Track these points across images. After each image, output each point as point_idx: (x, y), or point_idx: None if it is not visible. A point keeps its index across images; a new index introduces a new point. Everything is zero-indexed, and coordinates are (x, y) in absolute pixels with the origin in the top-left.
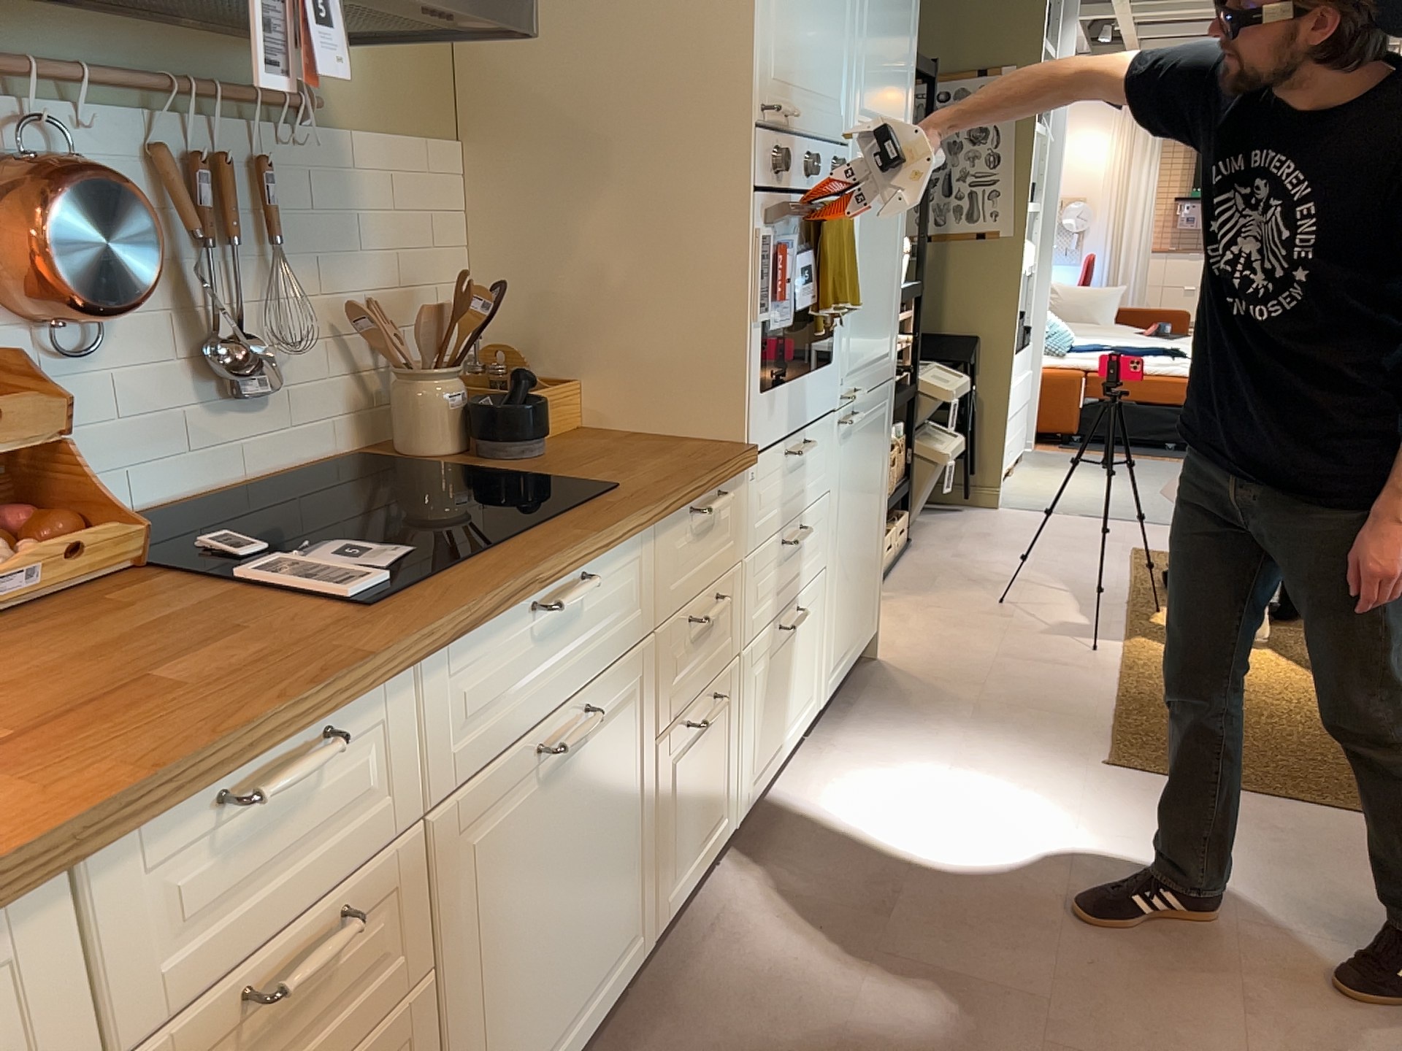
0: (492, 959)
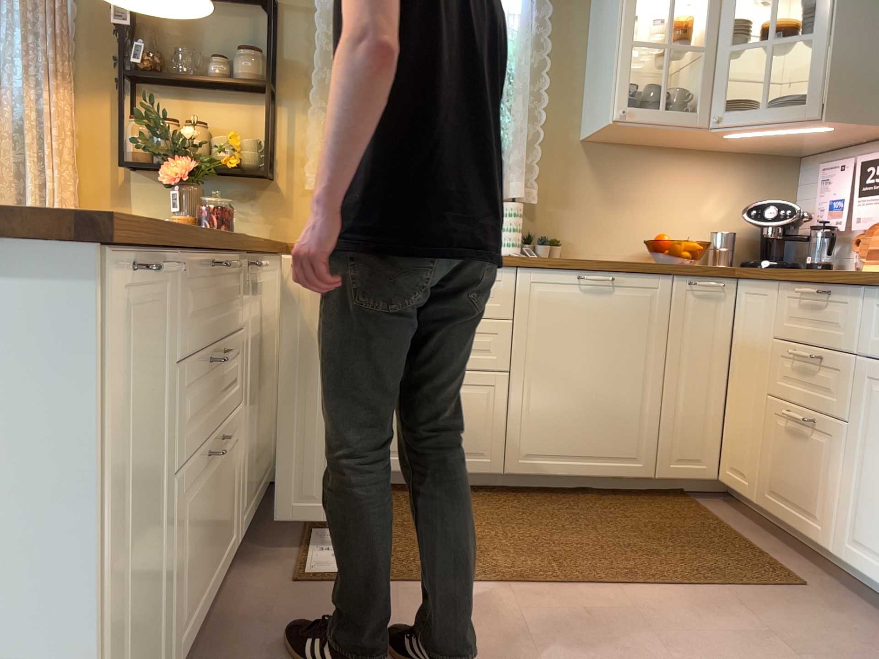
0: (876, 461)
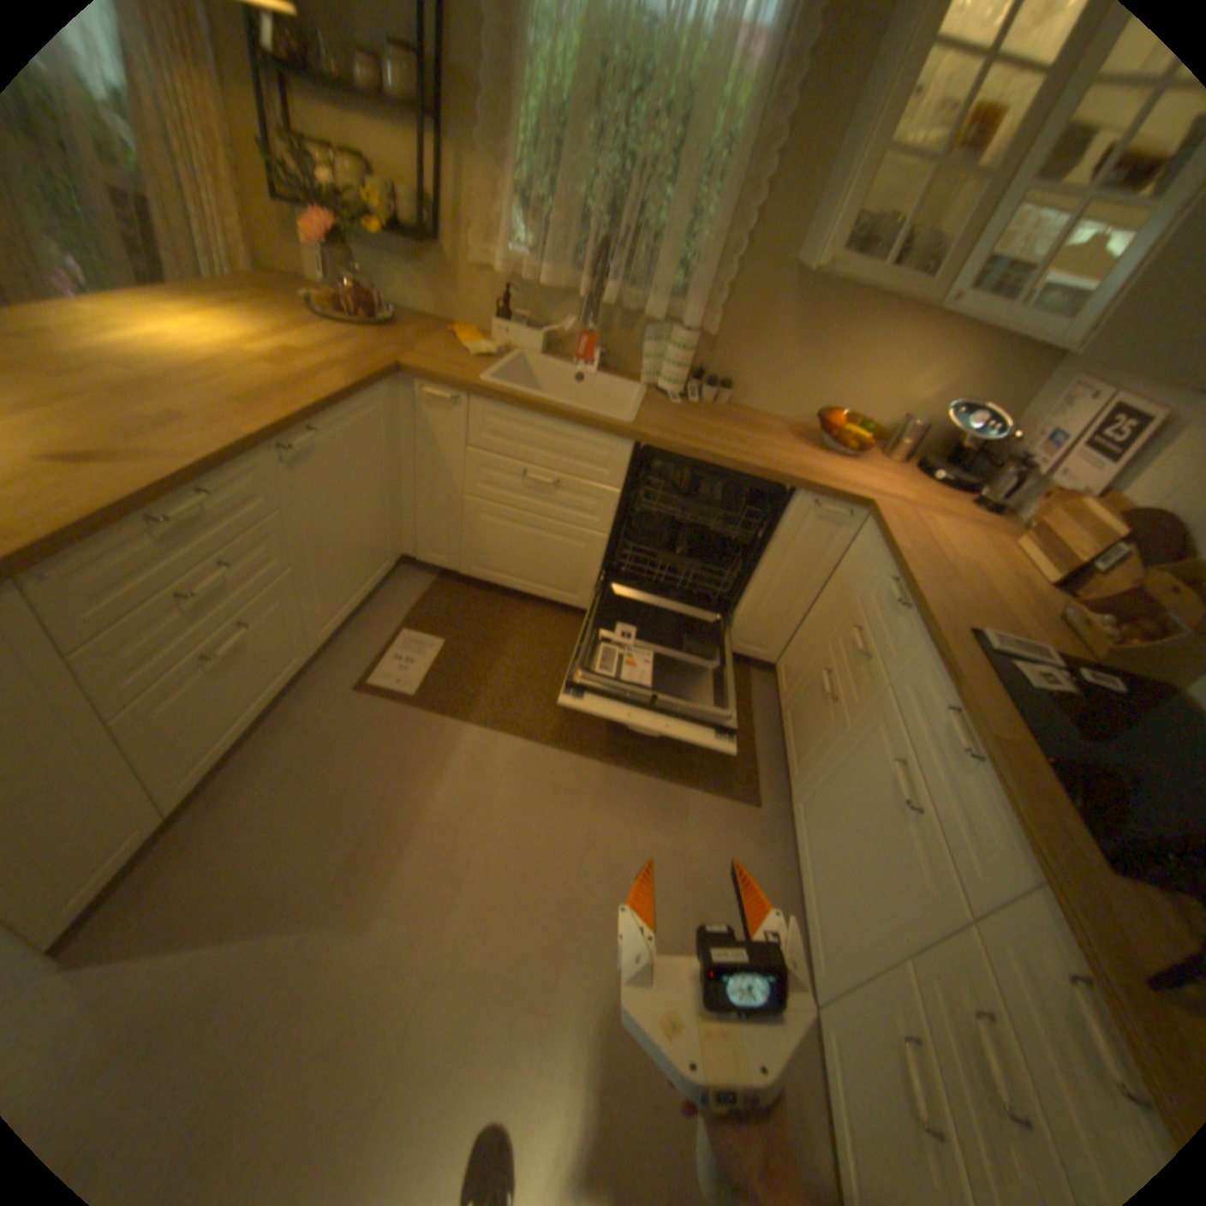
0: (846, 777)
